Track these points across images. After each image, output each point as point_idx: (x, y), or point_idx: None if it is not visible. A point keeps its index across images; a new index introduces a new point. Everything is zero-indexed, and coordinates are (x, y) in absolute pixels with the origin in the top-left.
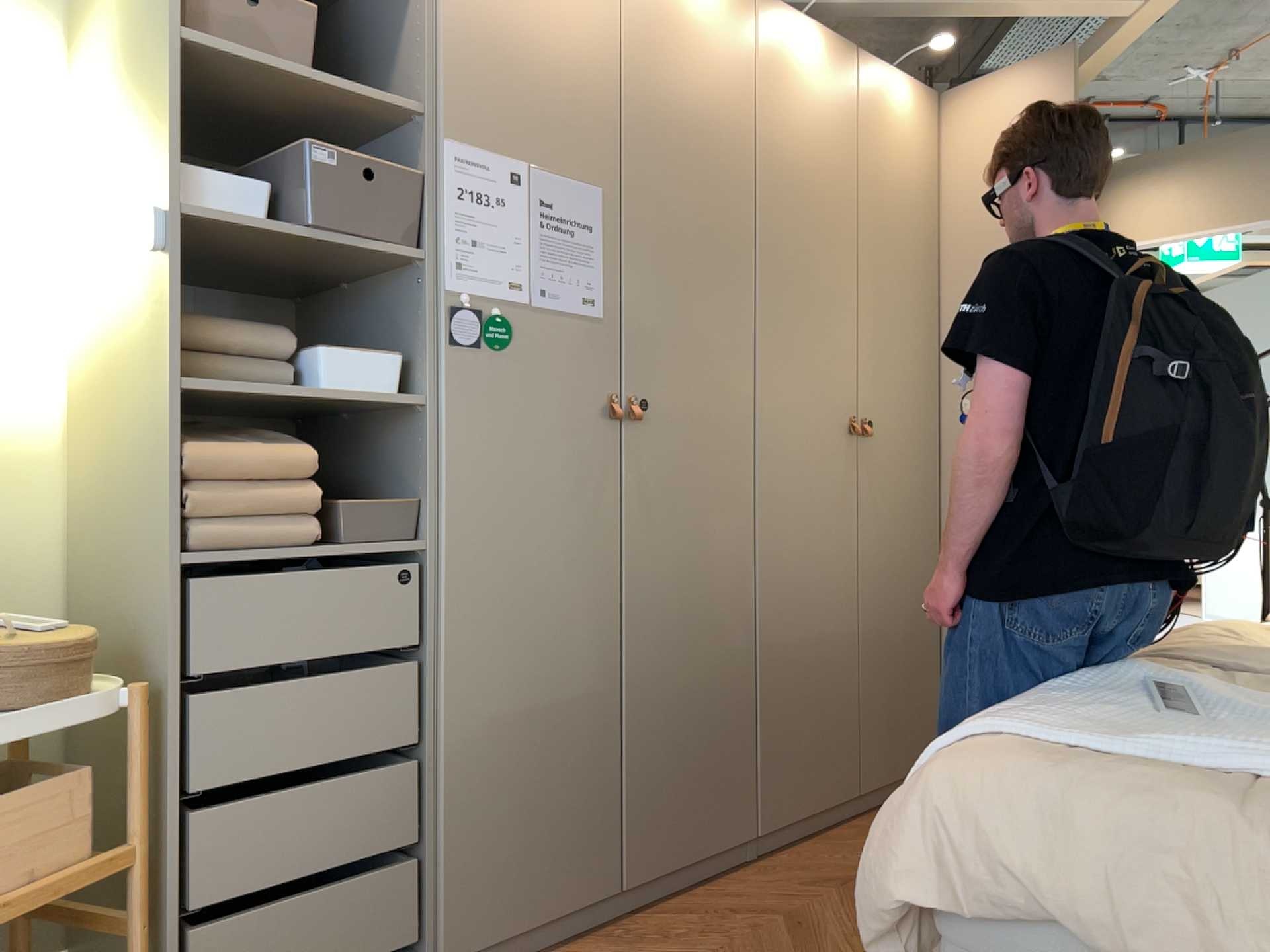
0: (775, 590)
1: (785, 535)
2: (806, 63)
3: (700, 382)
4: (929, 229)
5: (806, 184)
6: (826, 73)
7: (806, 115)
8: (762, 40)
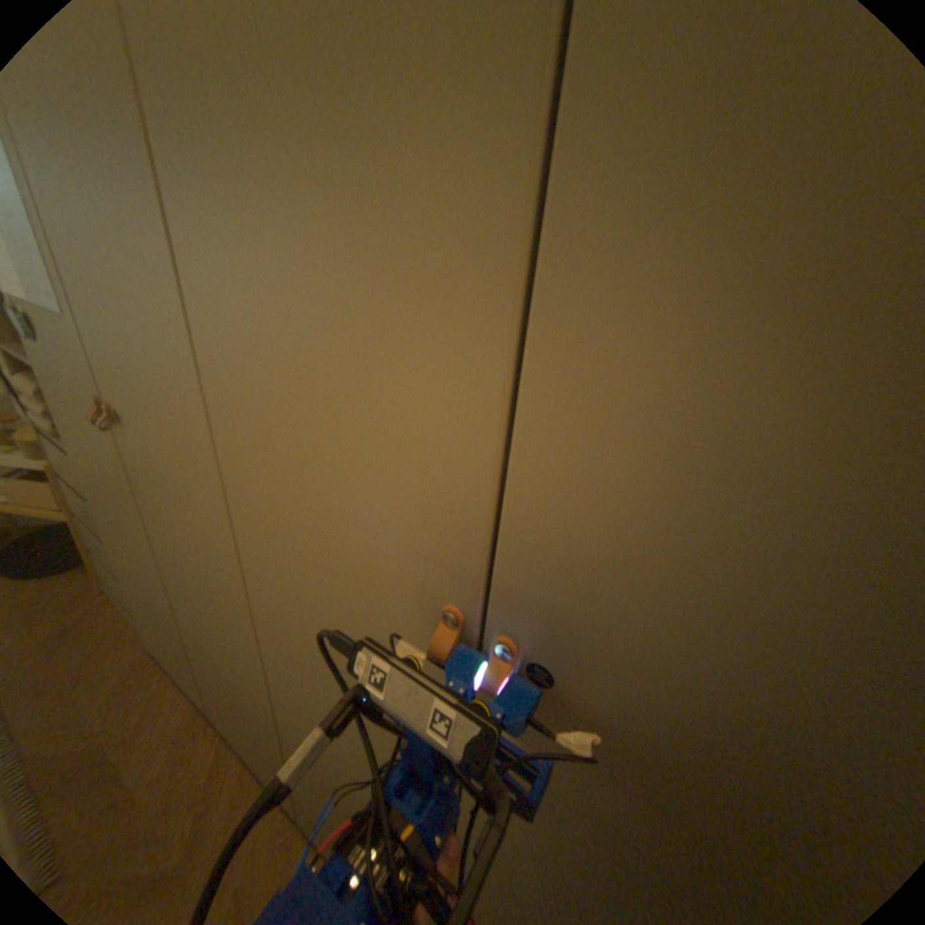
0: (283, 699)
1: (289, 663)
2: None
3: (147, 412)
4: None
5: None
6: None
7: None
8: None
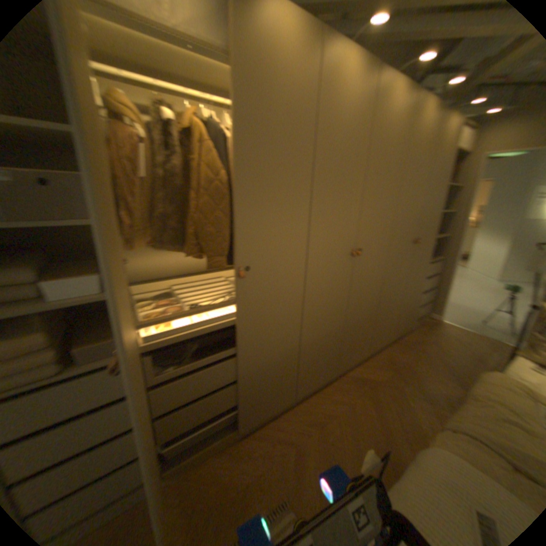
0: (308, 324)
1: (315, 303)
2: (348, 75)
3: (276, 253)
4: (399, 159)
5: (340, 146)
6: (359, 81)
7: (344, 107)
8: (322, 63)
